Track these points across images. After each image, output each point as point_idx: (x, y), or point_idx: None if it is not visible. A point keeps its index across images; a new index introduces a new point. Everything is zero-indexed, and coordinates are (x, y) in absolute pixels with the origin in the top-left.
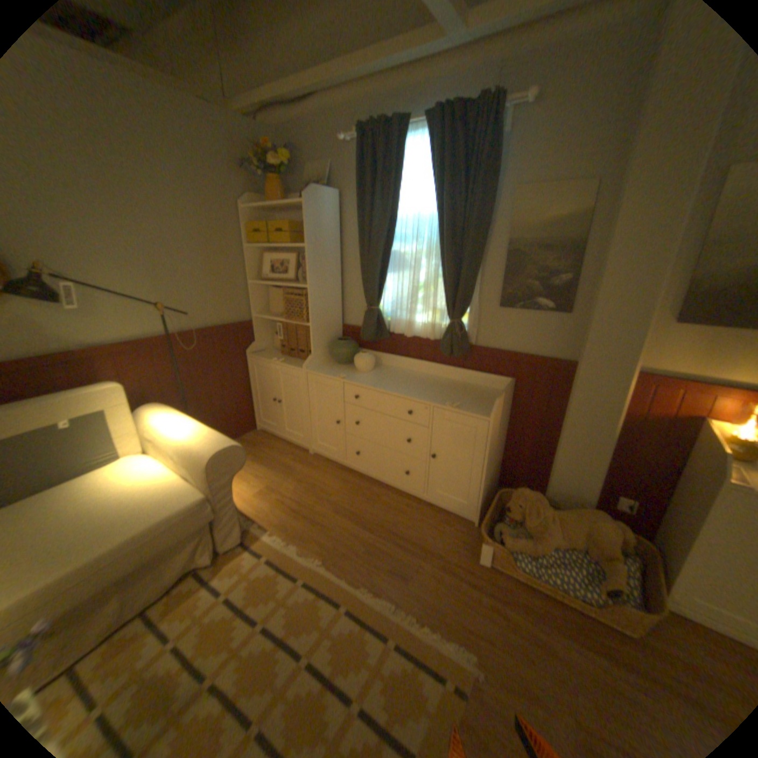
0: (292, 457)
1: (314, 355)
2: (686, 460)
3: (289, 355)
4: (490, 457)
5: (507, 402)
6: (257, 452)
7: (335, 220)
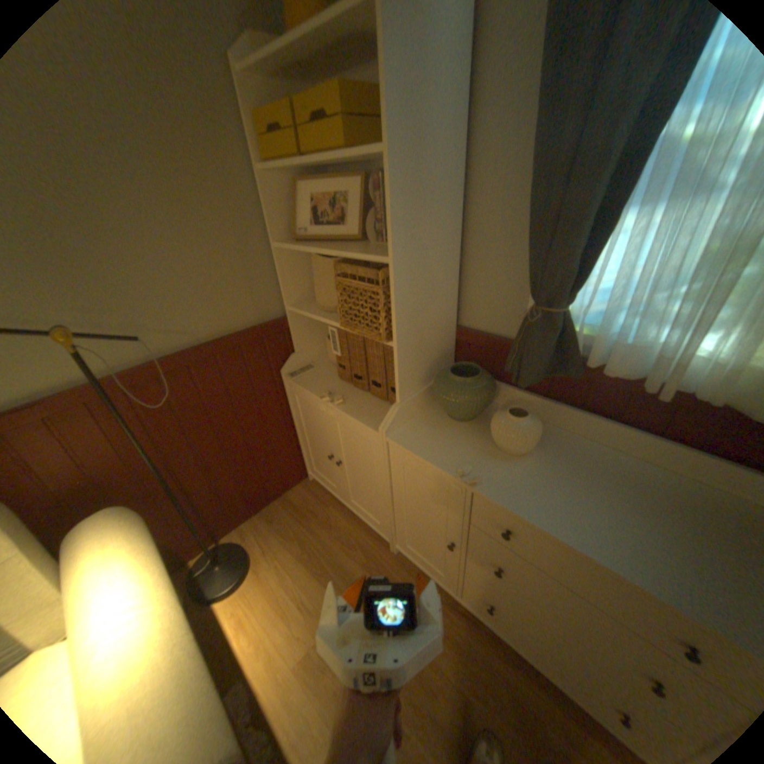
0: (362, 558)
1: (401, 404)
2: None
3: (352, 382)
4: None
5: None
6: (307, 536)
7: (462, 63)
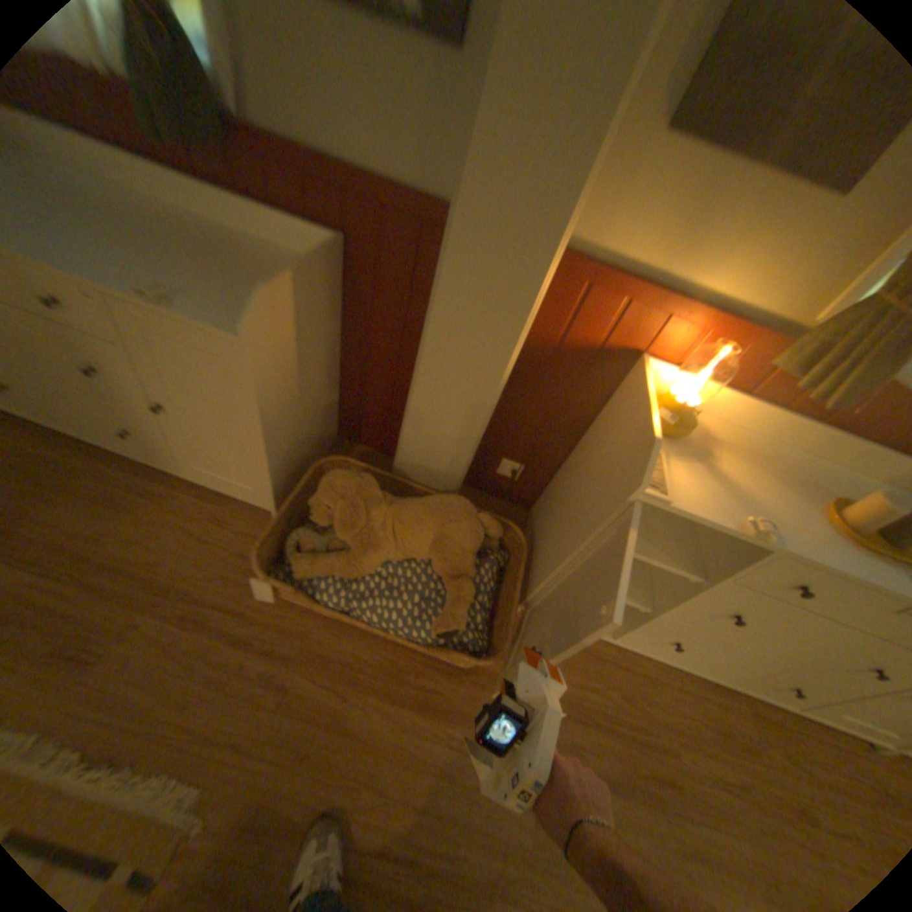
0: None
1: None
2: (595, 416)
3: None
4: (275, 418)
5: (318, 296)
6: None
7: None
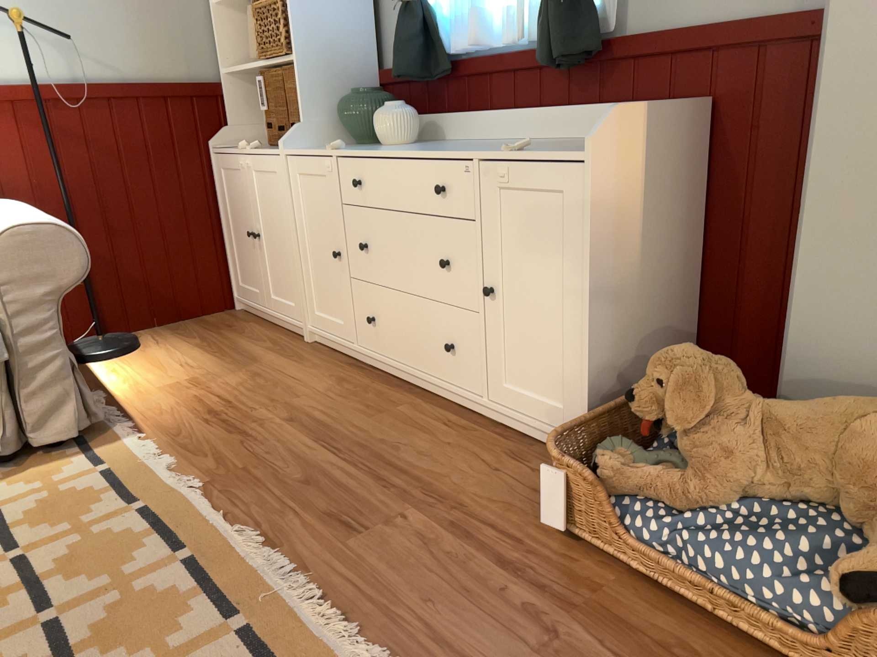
0: (268, 345)
1: (302, 125)
2: None
3: (278, 146)
4: (604, 274)
5: (670, 150)
6: (212, 336)
7: None
